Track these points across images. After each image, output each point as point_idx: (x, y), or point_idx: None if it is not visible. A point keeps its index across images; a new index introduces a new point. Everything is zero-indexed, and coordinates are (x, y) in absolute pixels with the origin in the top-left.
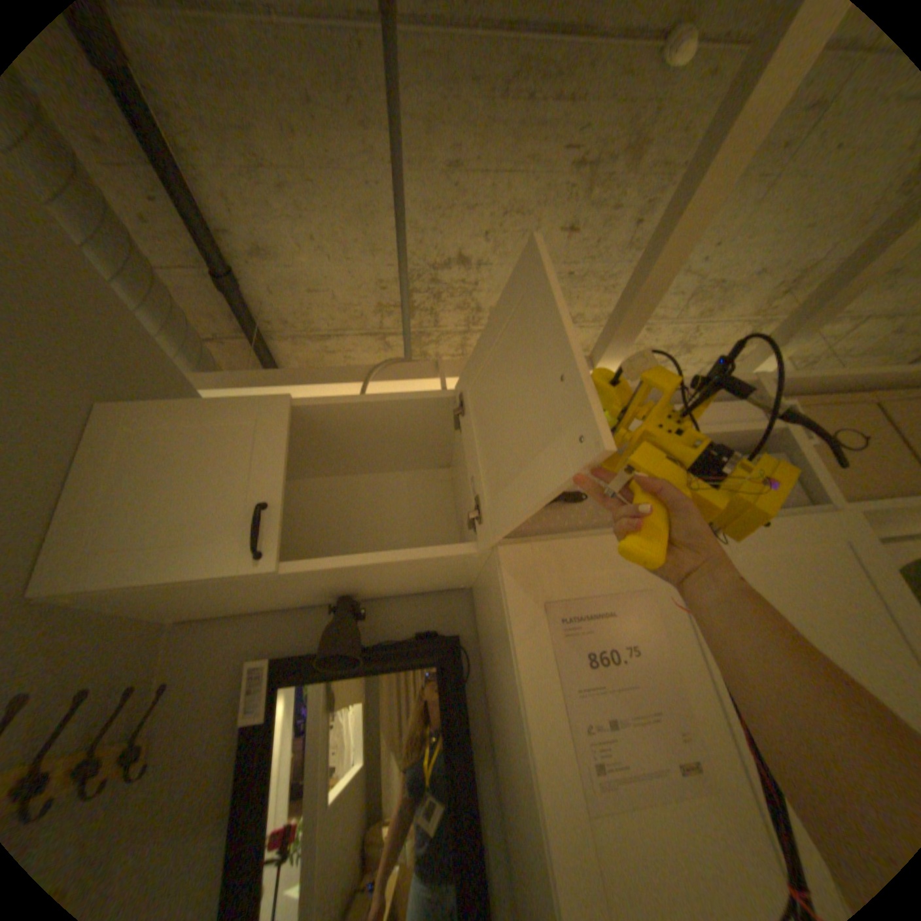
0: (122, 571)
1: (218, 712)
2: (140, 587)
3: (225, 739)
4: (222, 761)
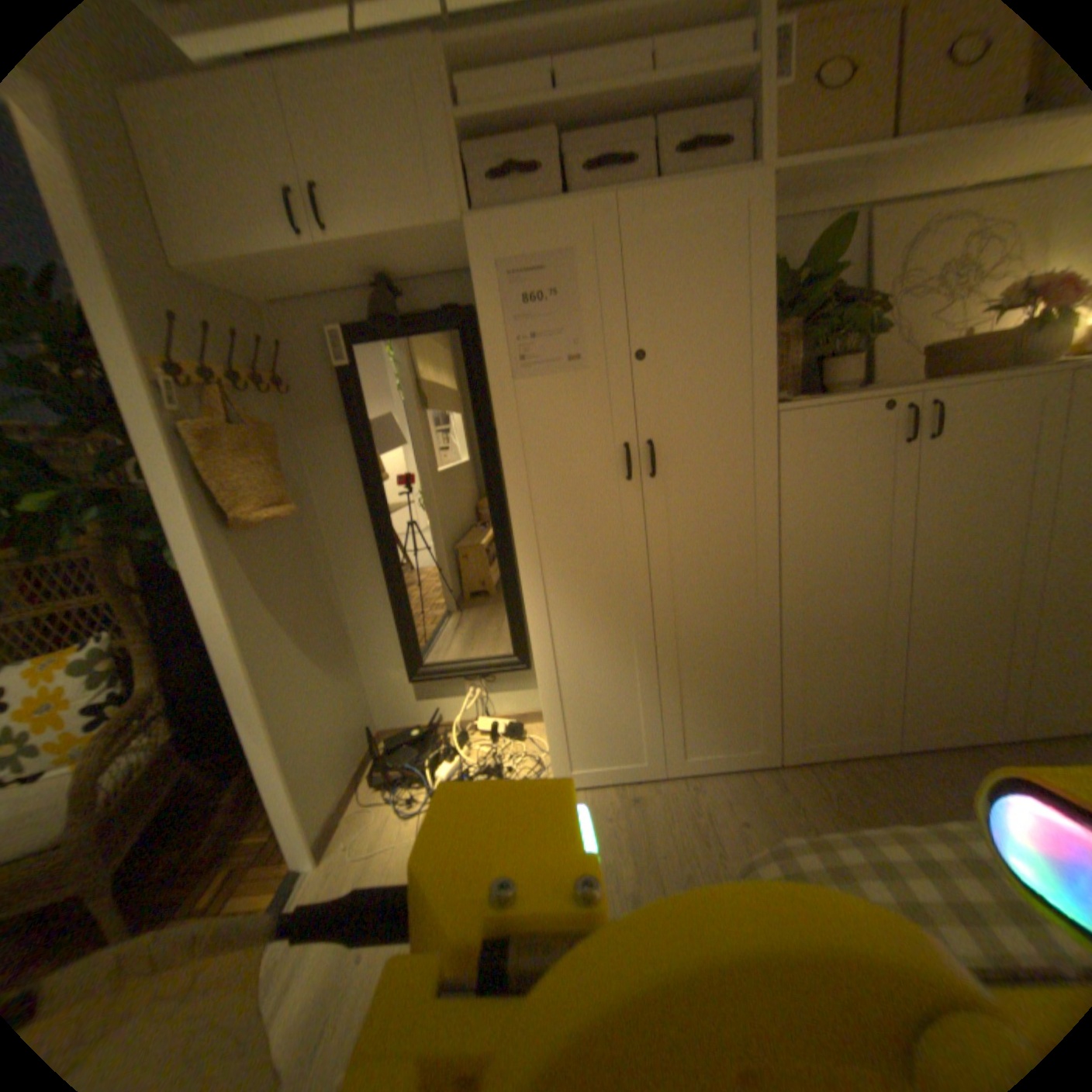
0: (216, 243)
1: (319, 359)
2: (232, 255)
3: (329, 374)
4: (332, 386)
